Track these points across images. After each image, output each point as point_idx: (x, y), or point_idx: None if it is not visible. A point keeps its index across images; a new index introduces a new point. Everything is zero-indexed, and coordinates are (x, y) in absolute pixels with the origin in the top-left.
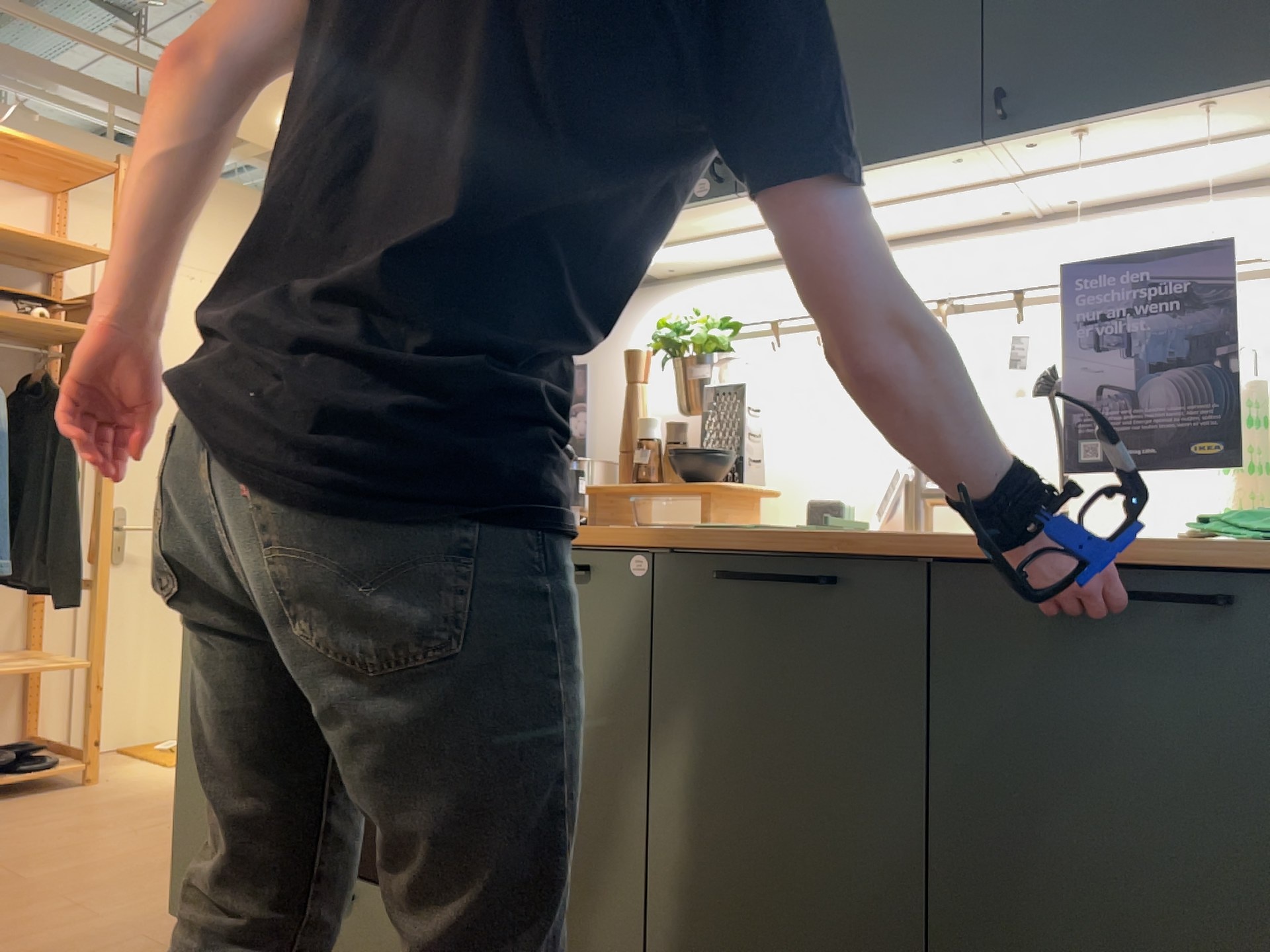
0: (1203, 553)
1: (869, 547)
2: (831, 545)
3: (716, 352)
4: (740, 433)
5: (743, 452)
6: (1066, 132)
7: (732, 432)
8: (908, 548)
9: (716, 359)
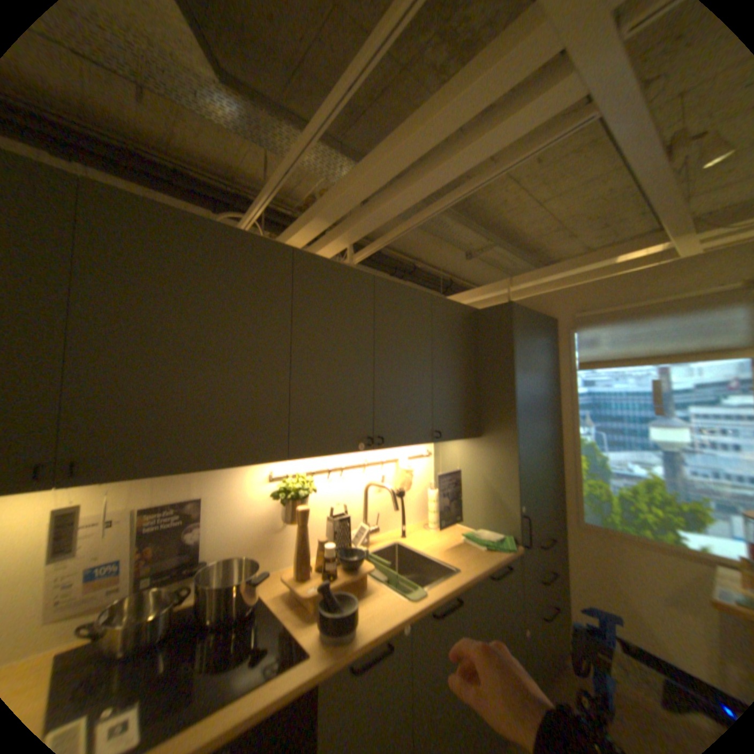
0: (508, 560)
1: (466, 586)
2: (459, 590)
3: (304, 493)
4: (344, 536)
5: (344, 543)
6: (441, 441)
7: (346, 537)
8: (473, 582)
9: (306, 497)
